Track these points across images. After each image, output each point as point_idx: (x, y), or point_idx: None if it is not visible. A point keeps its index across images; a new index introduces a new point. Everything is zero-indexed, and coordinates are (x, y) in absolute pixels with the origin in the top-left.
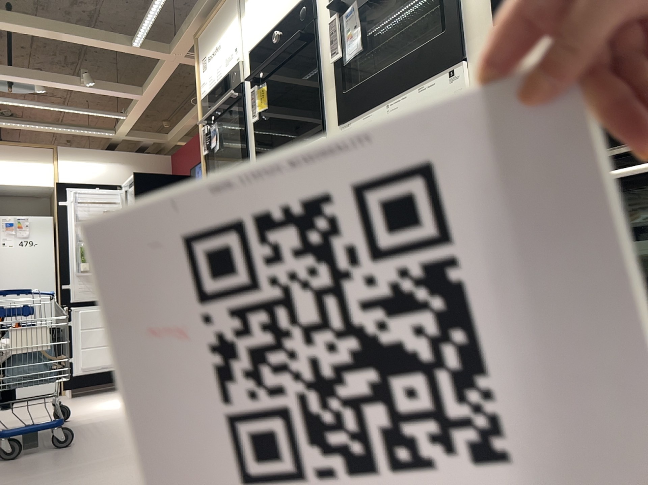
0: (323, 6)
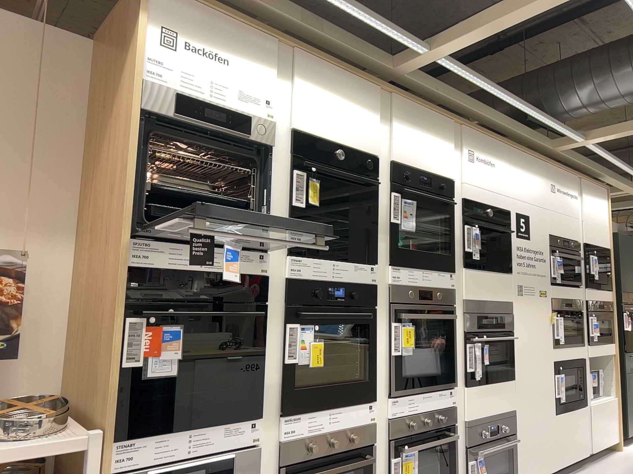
0: (381, 176)
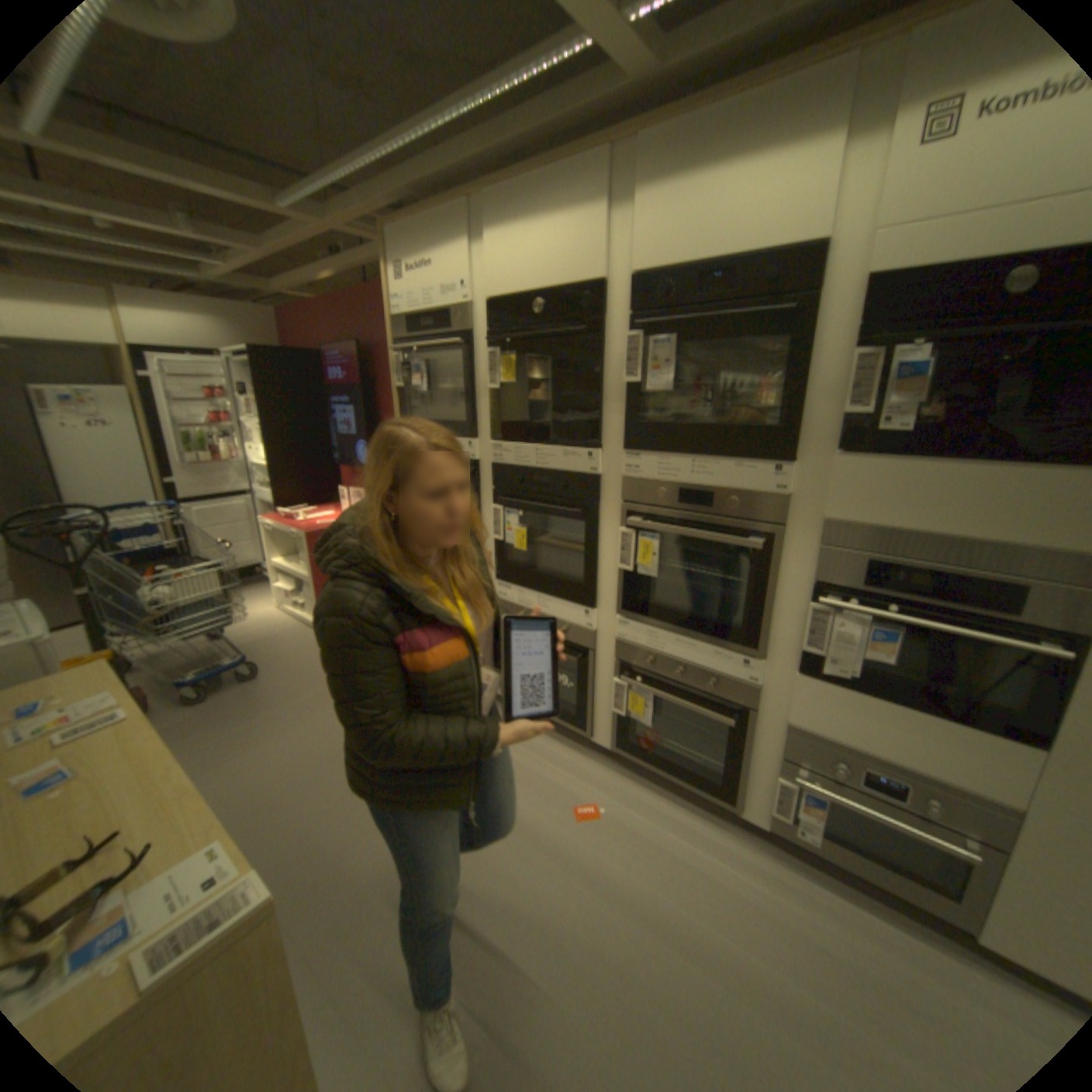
0: (619, 307)
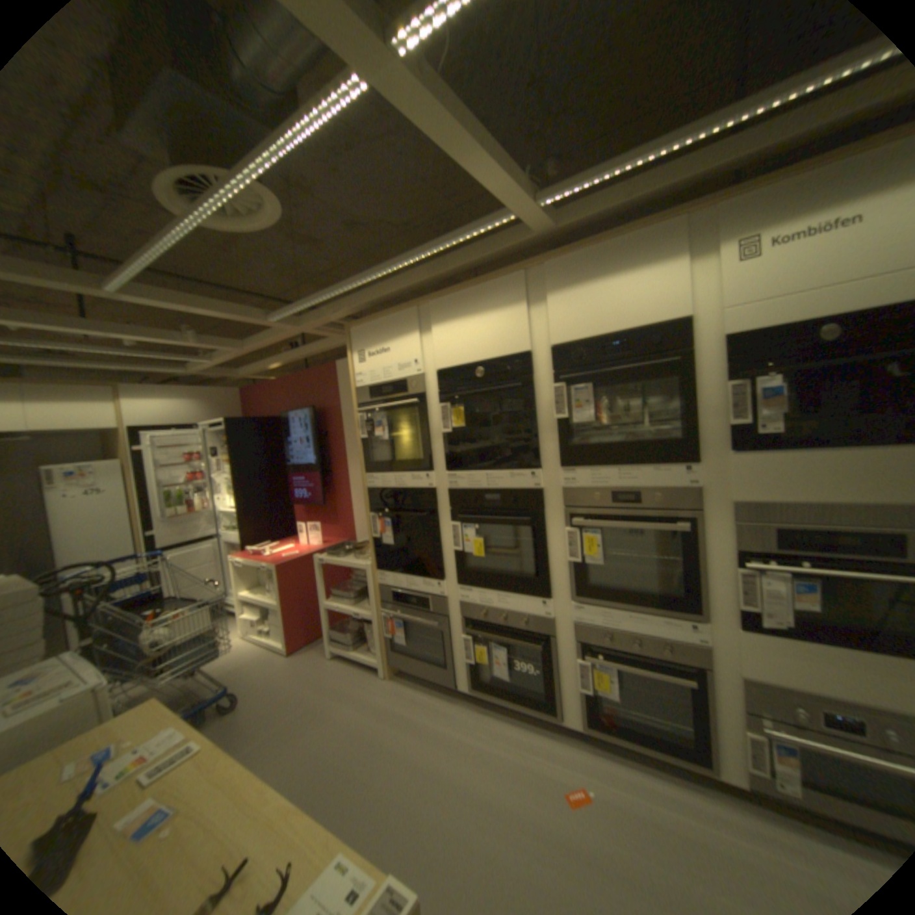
0: (542, 368)
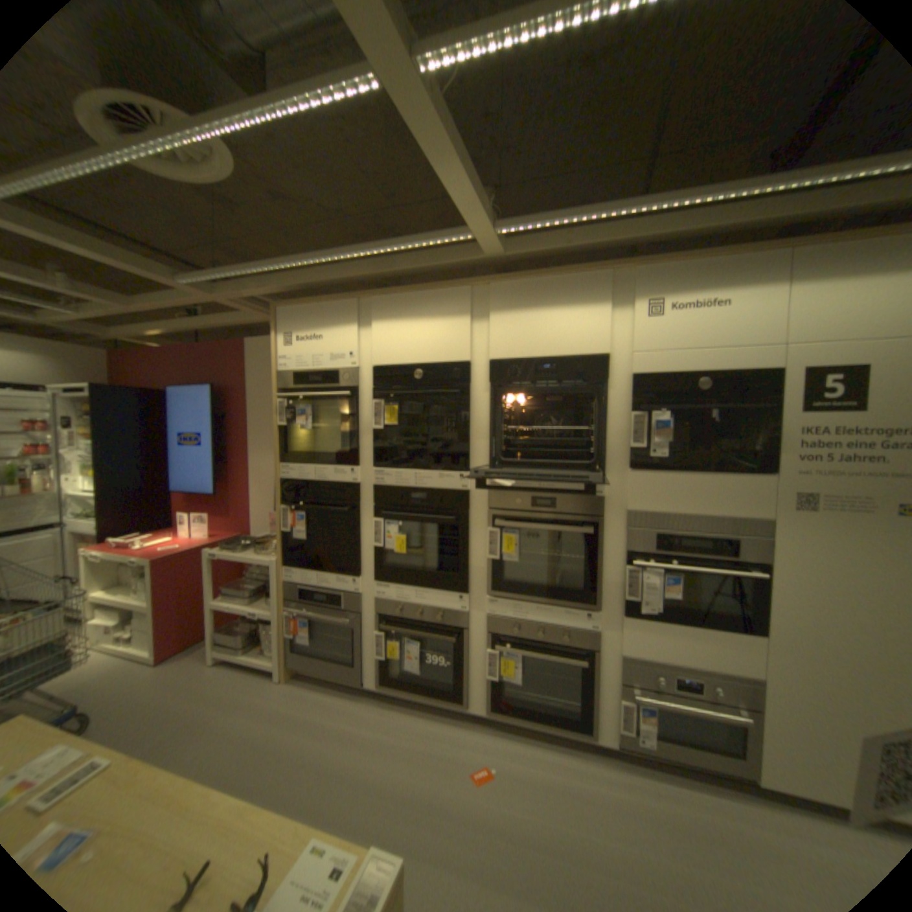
0: (480, 379)
